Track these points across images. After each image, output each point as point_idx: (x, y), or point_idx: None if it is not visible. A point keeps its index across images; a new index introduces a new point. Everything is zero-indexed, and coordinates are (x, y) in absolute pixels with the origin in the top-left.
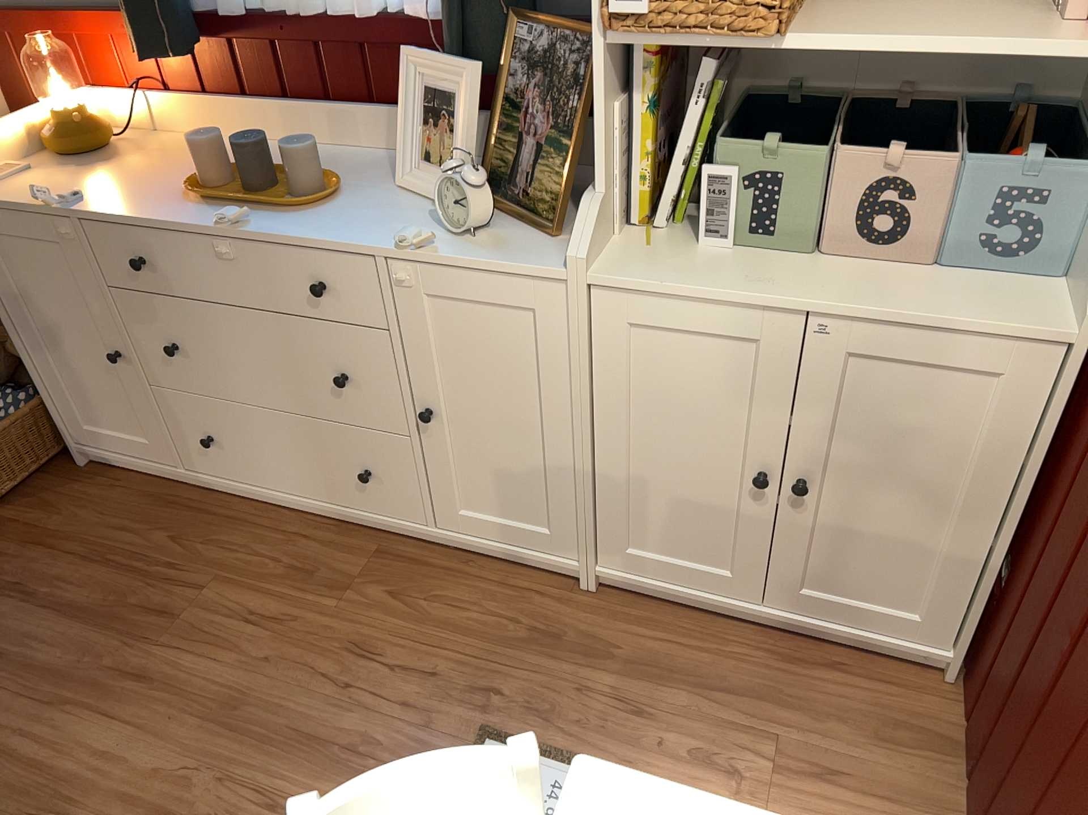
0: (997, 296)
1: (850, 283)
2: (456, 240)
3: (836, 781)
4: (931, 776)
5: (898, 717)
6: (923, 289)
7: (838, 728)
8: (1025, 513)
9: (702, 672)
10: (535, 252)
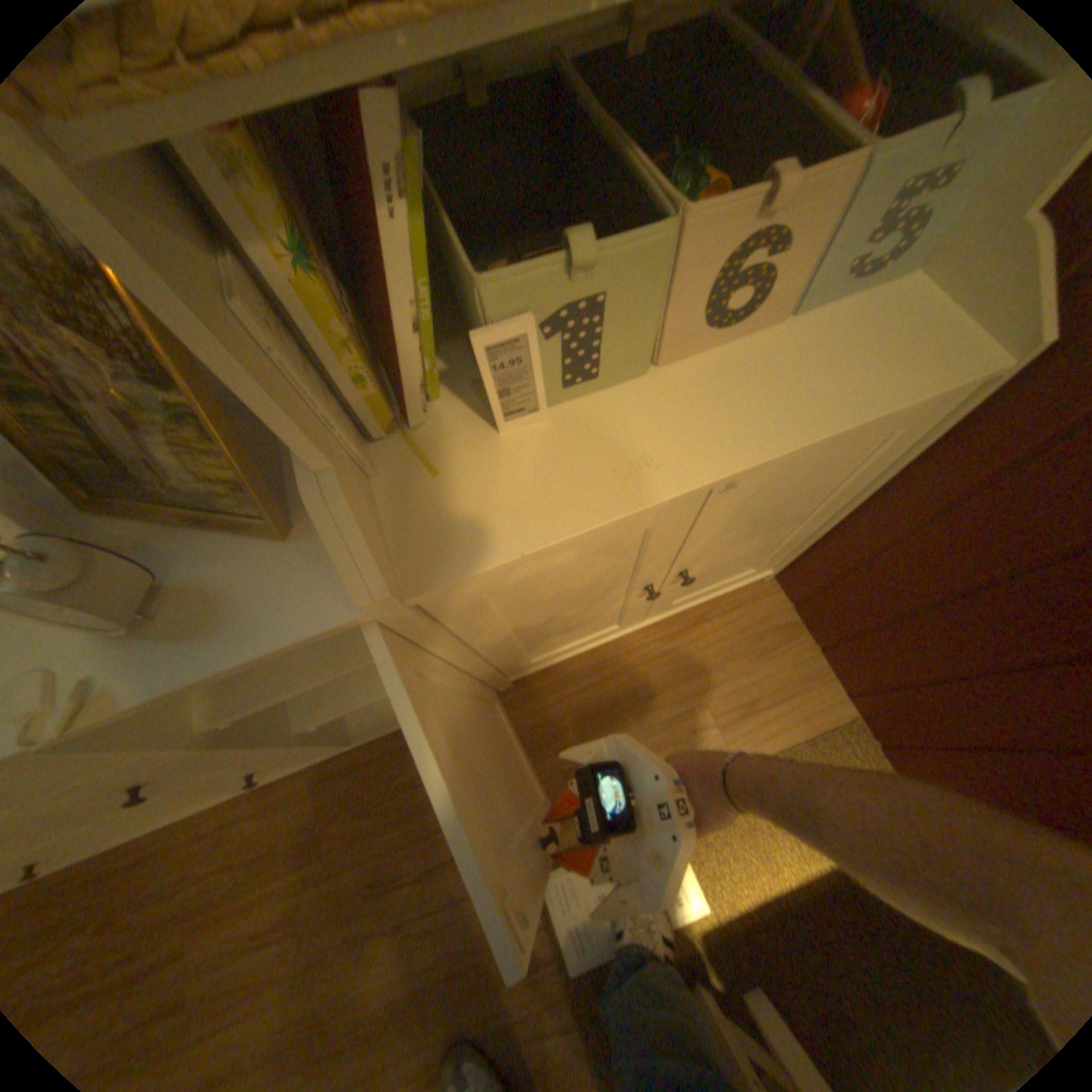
0: (896, 331)
1: (737, 399)
2: (118, 652)
3: (763, 714)
4: (806, 665)
5: (763, 635)
6: (818, 364)
7: (738, 673)
8: (878, 501)
9: (632, 699)
10: (277, 593)
